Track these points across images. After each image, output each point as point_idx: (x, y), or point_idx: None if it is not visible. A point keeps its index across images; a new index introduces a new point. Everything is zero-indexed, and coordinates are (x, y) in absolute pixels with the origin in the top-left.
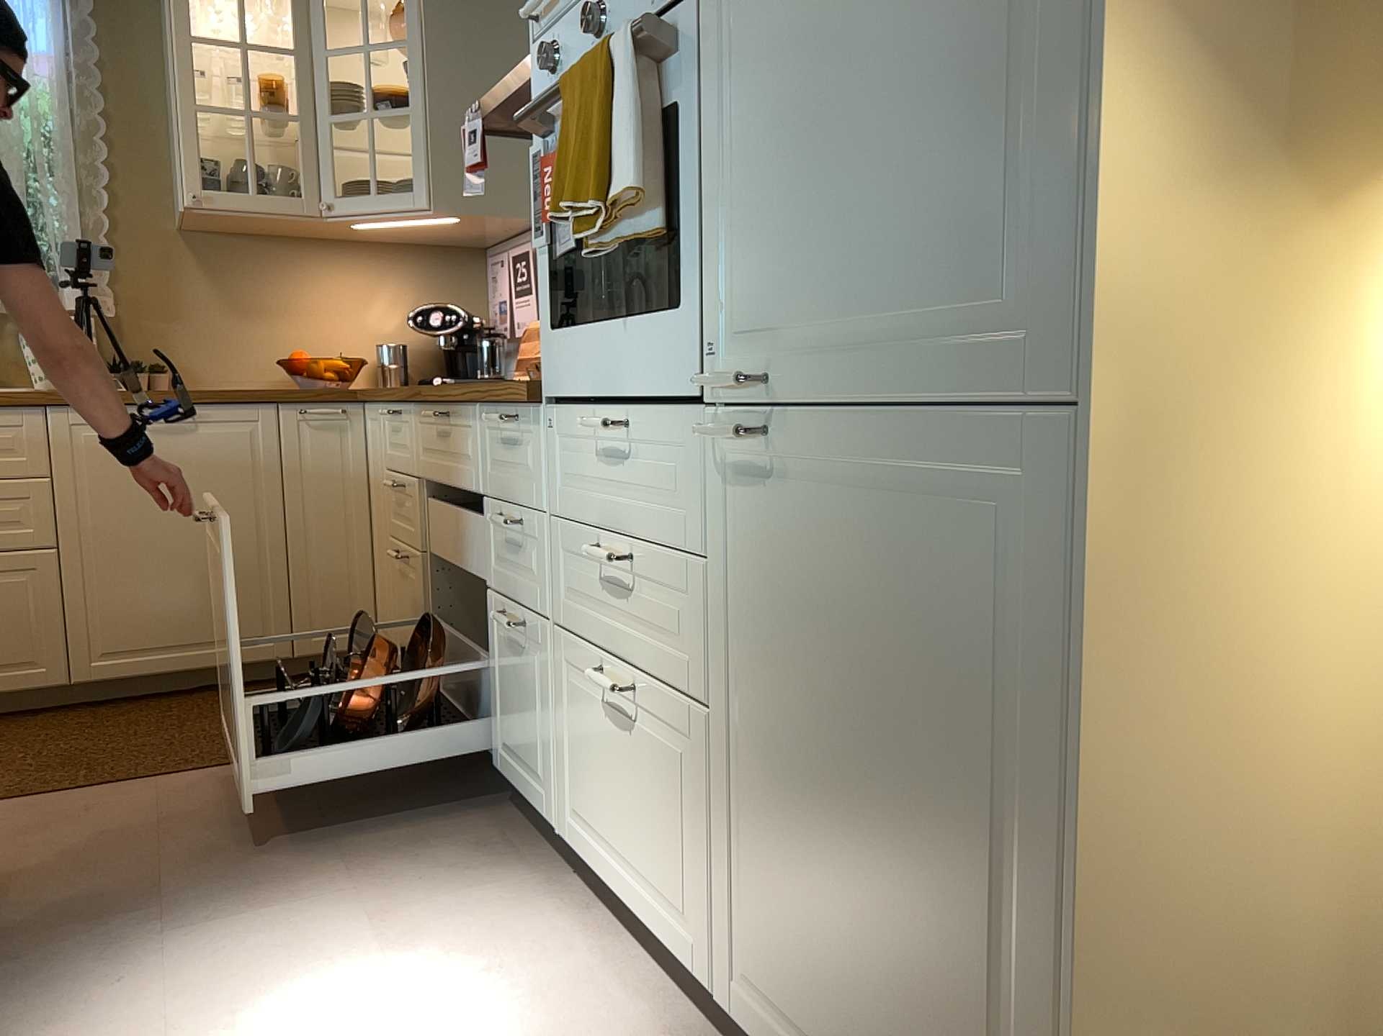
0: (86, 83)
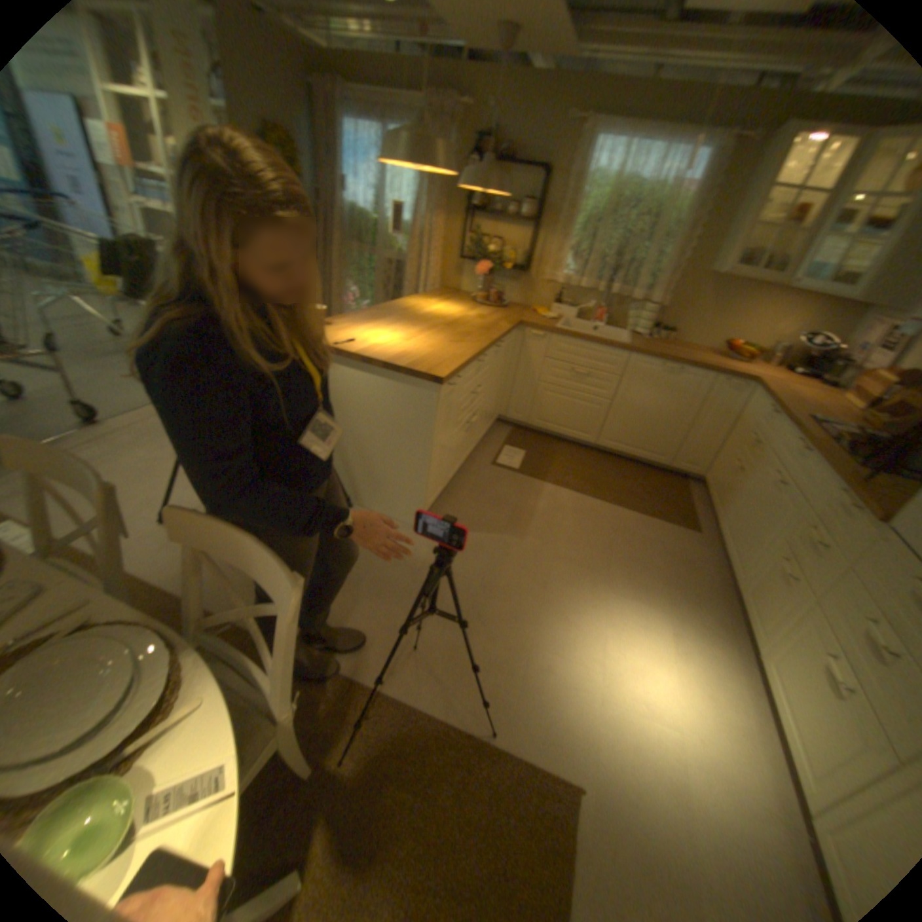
0: (707, 196)
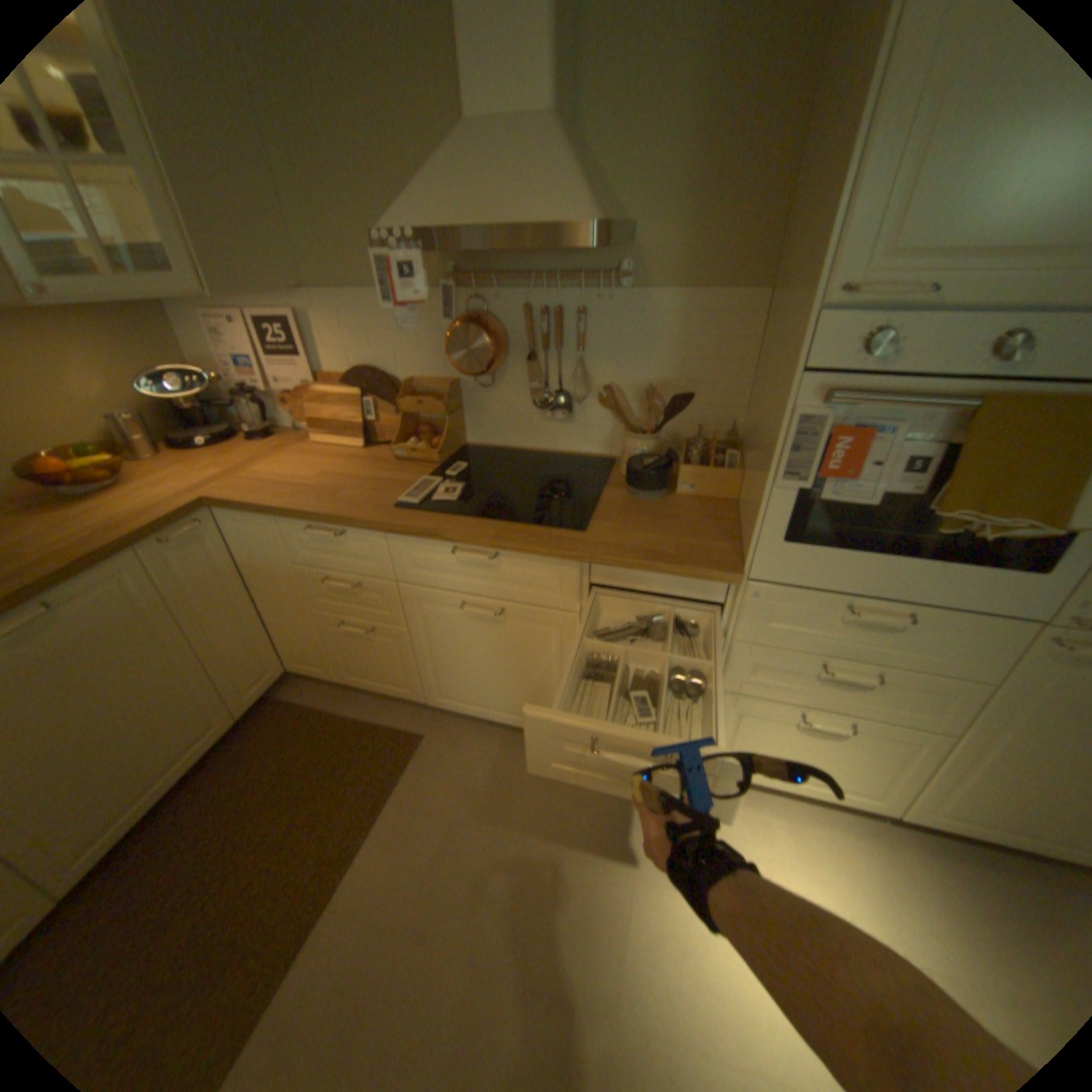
0: None
